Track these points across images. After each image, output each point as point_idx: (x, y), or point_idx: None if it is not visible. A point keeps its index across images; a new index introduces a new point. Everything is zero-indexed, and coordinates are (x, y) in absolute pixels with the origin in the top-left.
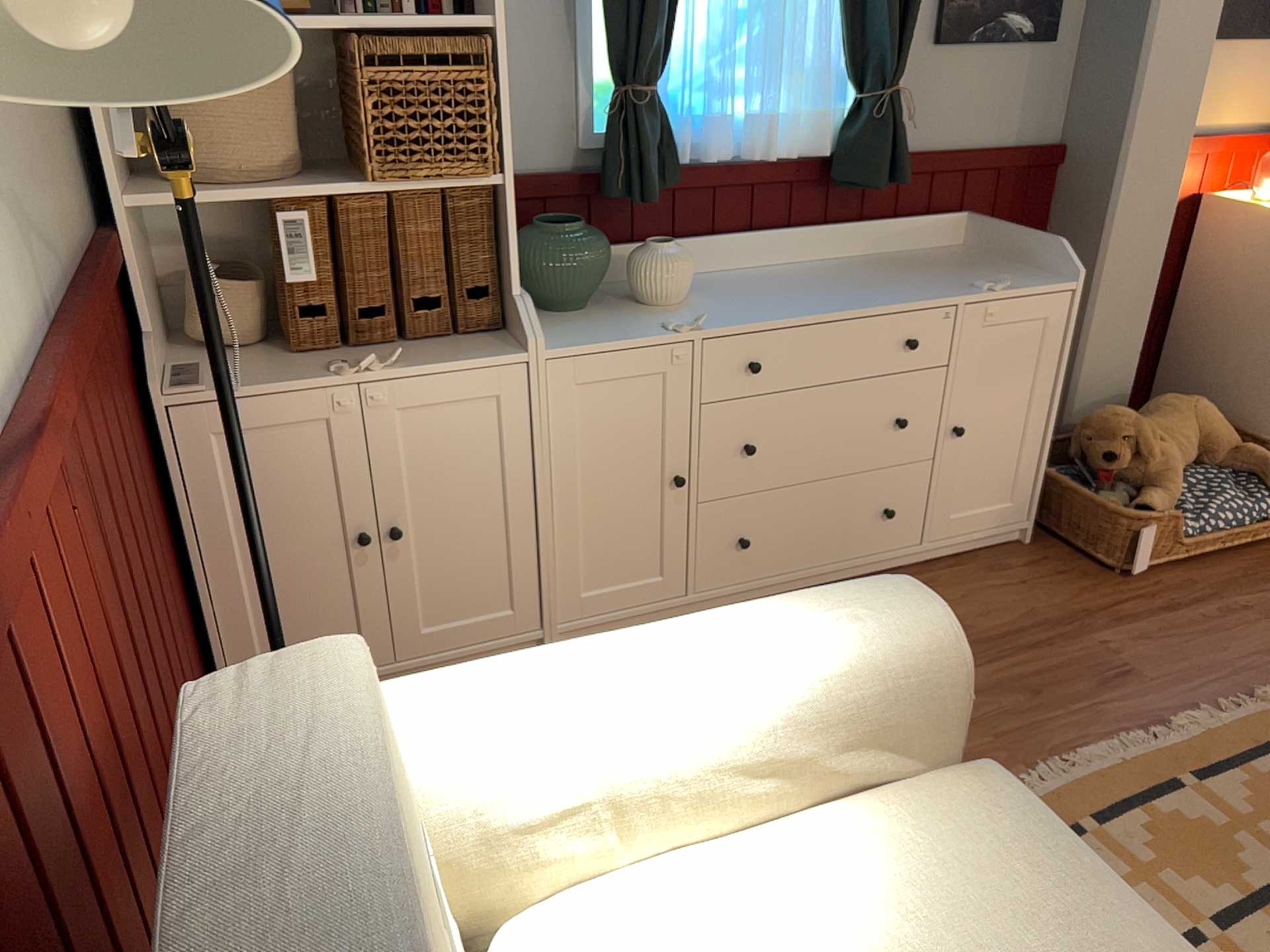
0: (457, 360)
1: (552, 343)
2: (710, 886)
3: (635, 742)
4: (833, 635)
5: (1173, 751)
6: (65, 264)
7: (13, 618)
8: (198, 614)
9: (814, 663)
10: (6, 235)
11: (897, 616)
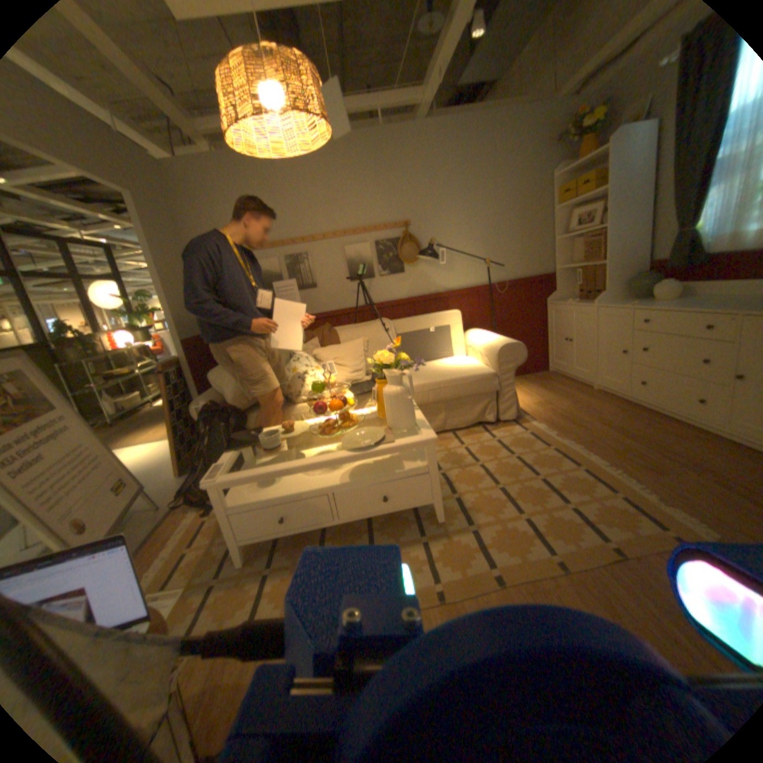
0: (585, 303)
1: (604, 303)
2: (468, 360)
3: (476, 340)
4: (496, 340)
5: (601, 470)
6: (520, 275)
7: (454, 302)
8: (547, 344)
9: (490, 341)
10: (491, 270)
11: (503, 341)
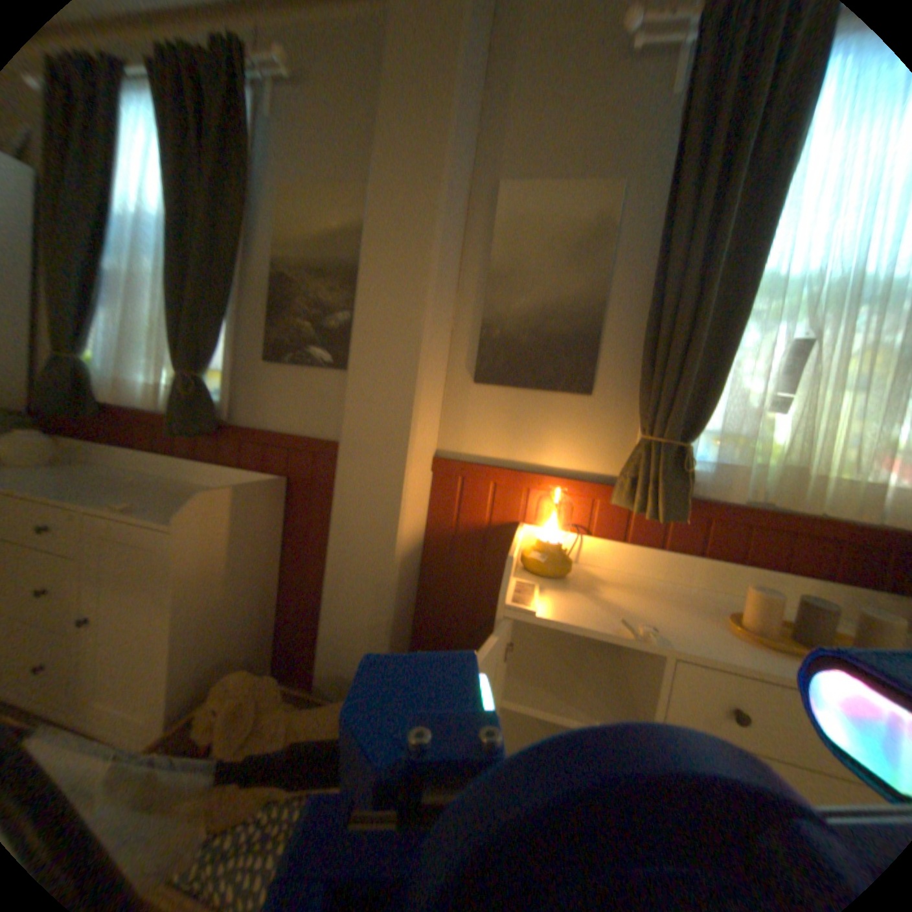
0: None
1: None
2: None
3: None
4: None
5: None
6: None
7: None
8: None
9: None
10: None
11: None
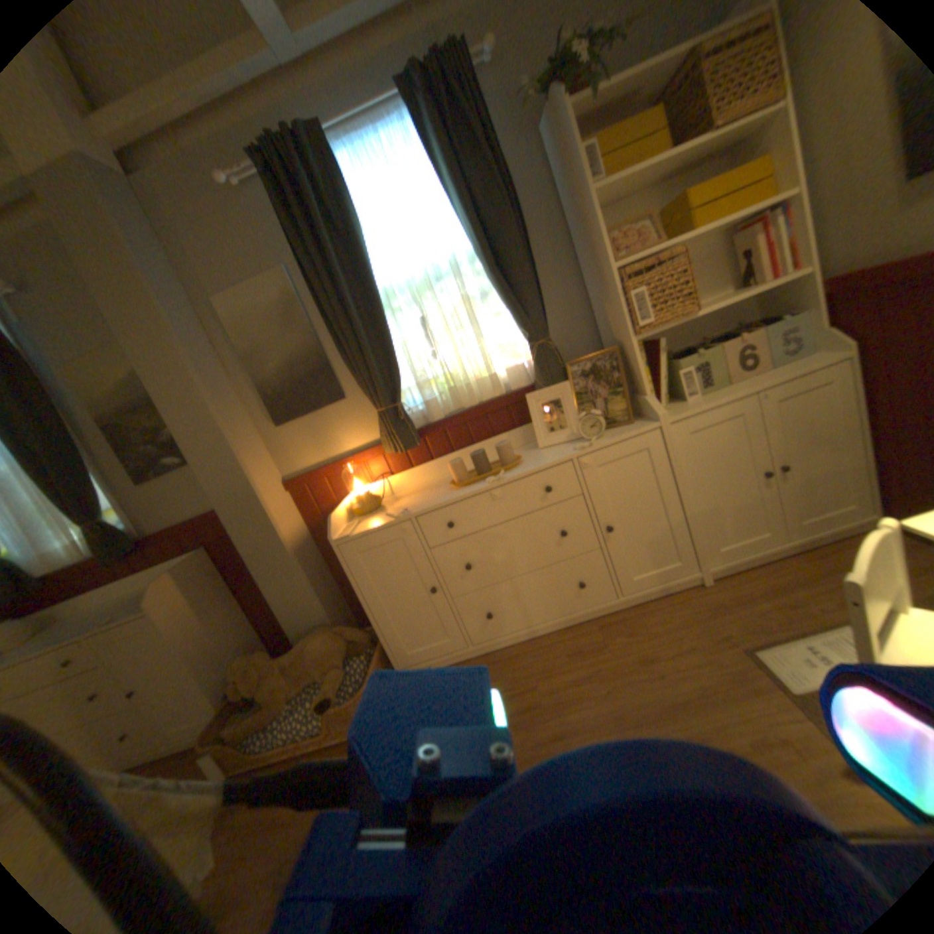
0: None
1: None
2: None
3: None
4: None
5: None
6: None
7: None
8: None
9: None
10: None
11: None
